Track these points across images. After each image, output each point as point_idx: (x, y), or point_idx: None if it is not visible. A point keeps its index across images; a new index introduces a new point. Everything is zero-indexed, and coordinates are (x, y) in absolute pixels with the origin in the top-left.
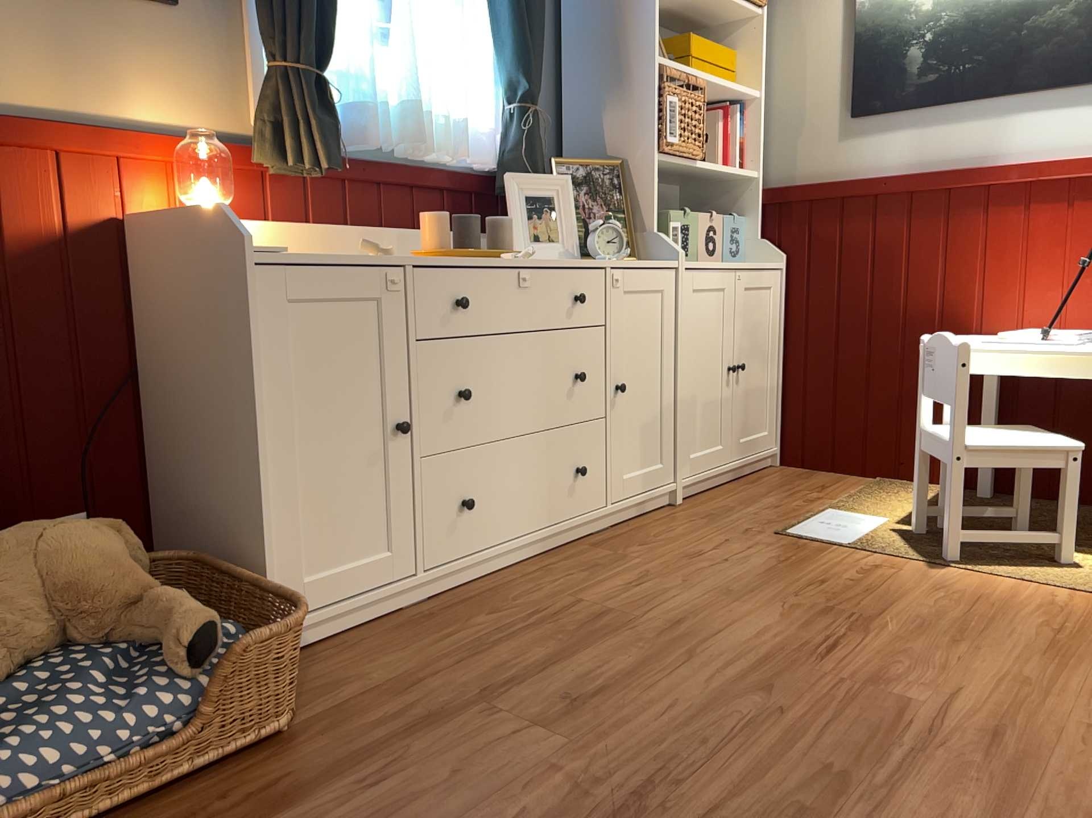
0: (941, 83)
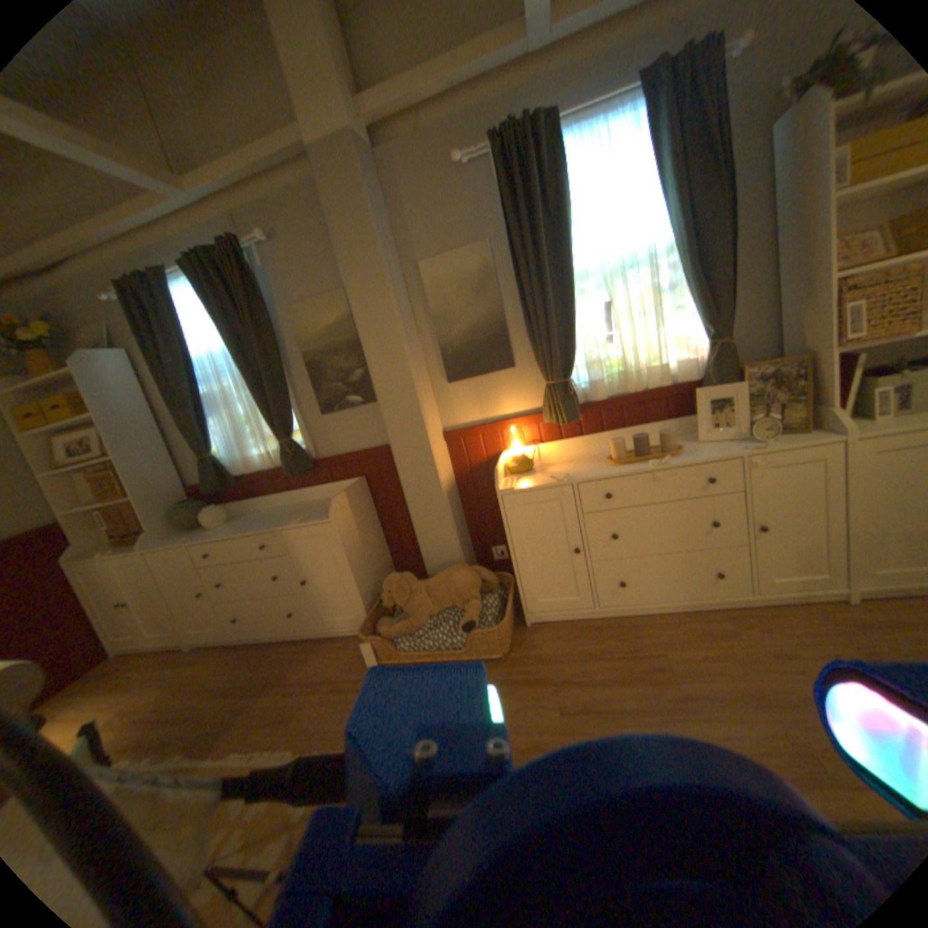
0: None
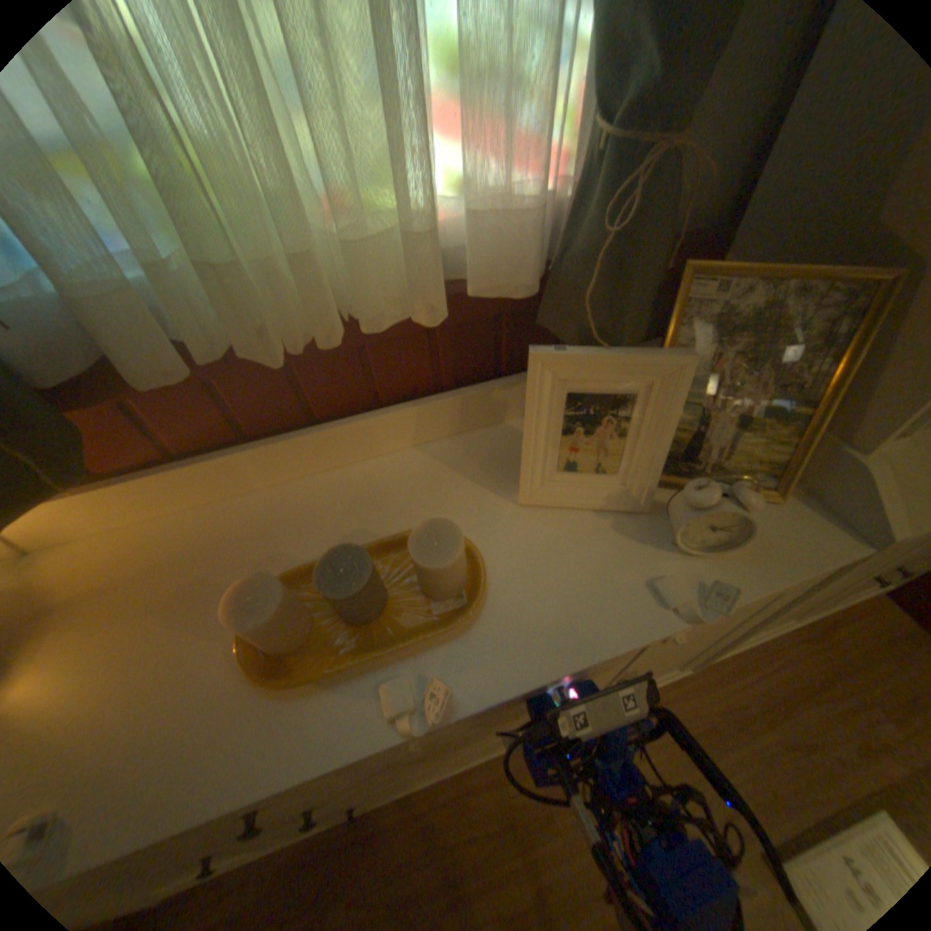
0: None
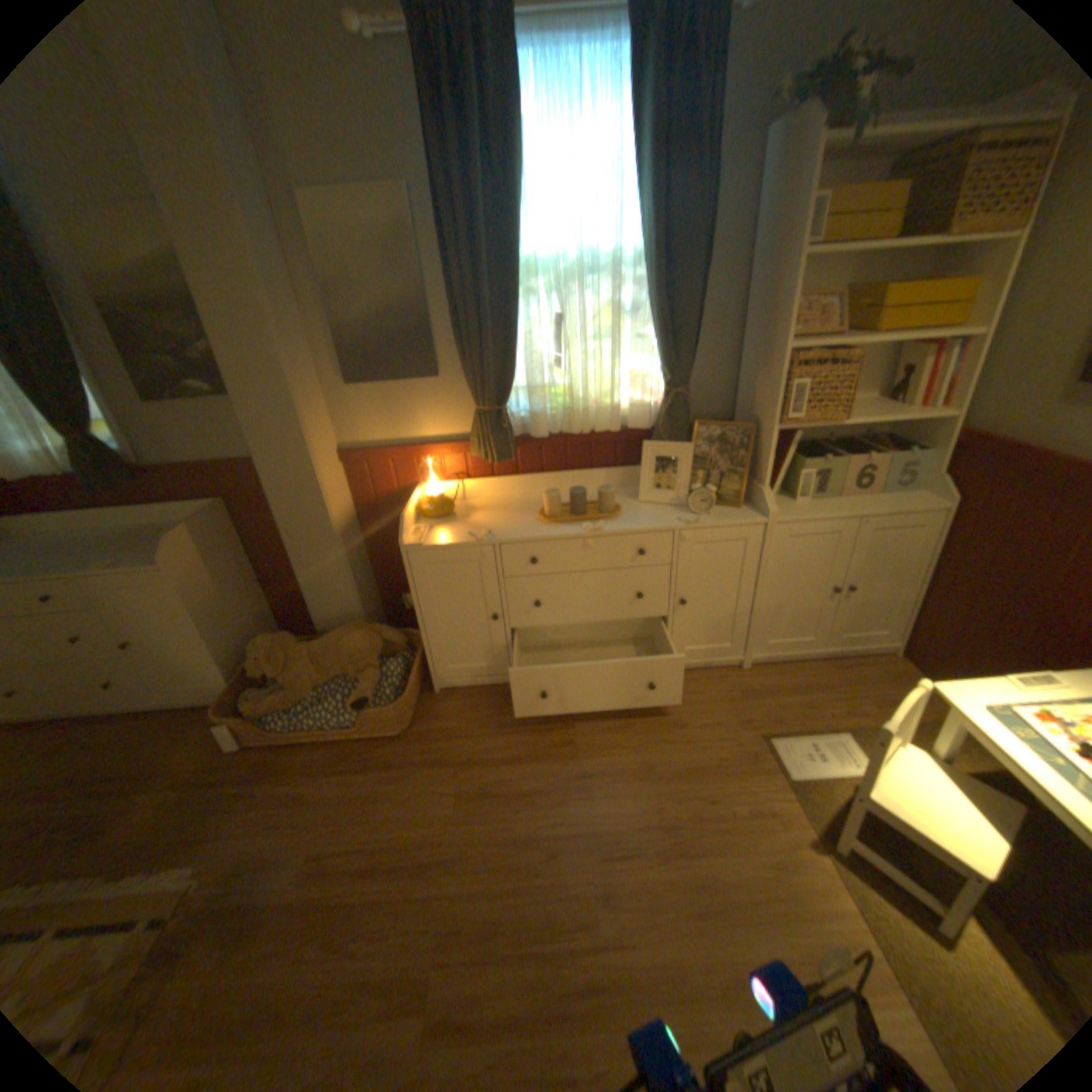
0: None
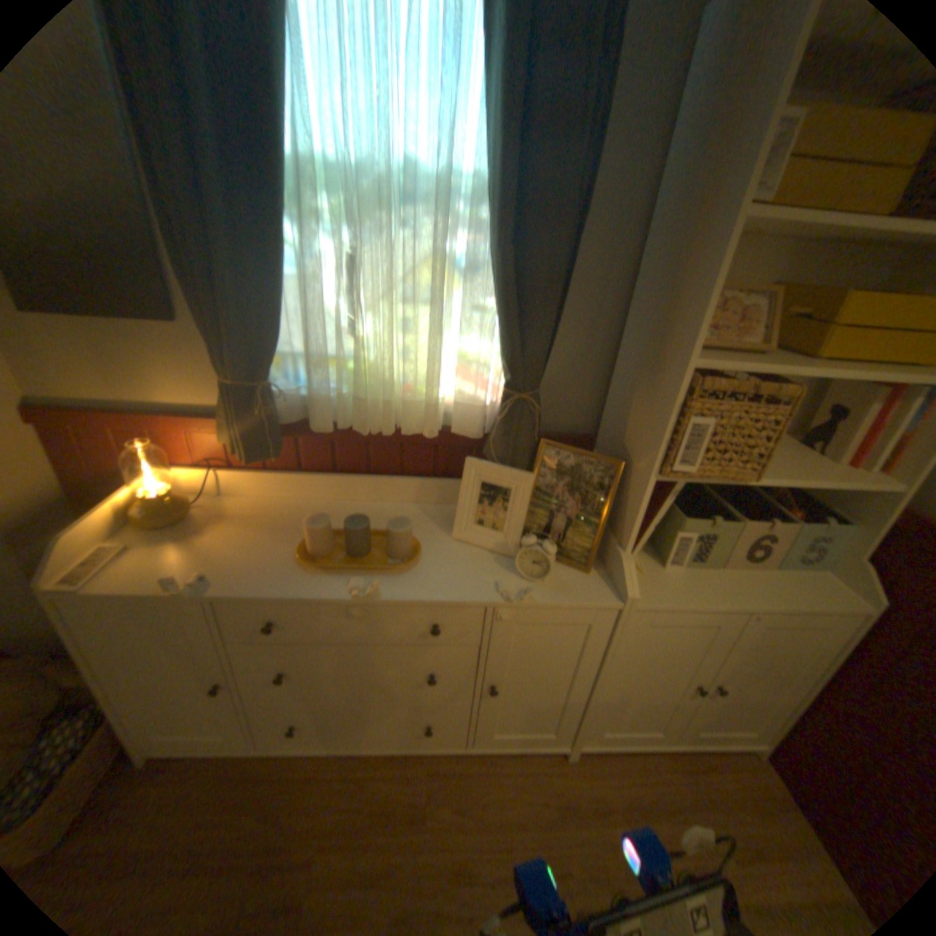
0: None
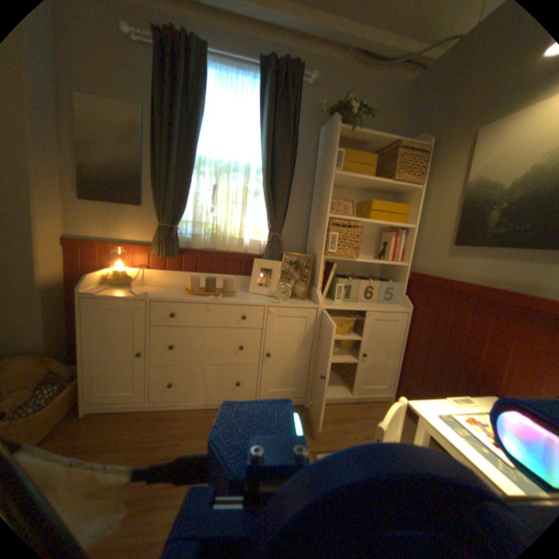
0: (510, 234)
